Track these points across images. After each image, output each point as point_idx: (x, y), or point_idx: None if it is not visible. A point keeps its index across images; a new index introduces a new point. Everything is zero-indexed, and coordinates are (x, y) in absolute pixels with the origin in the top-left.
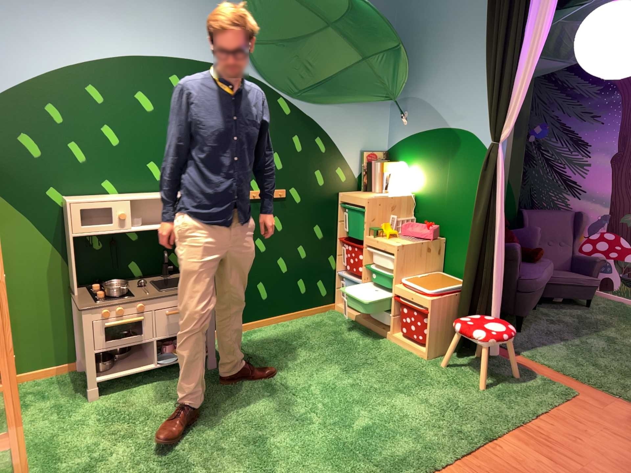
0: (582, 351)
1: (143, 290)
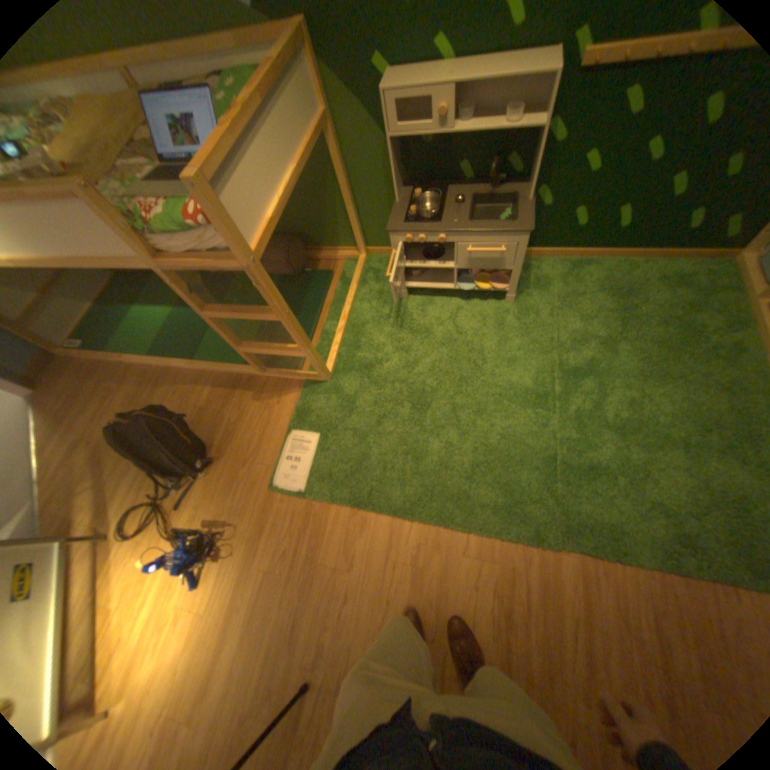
0: None
1: (456, 212)
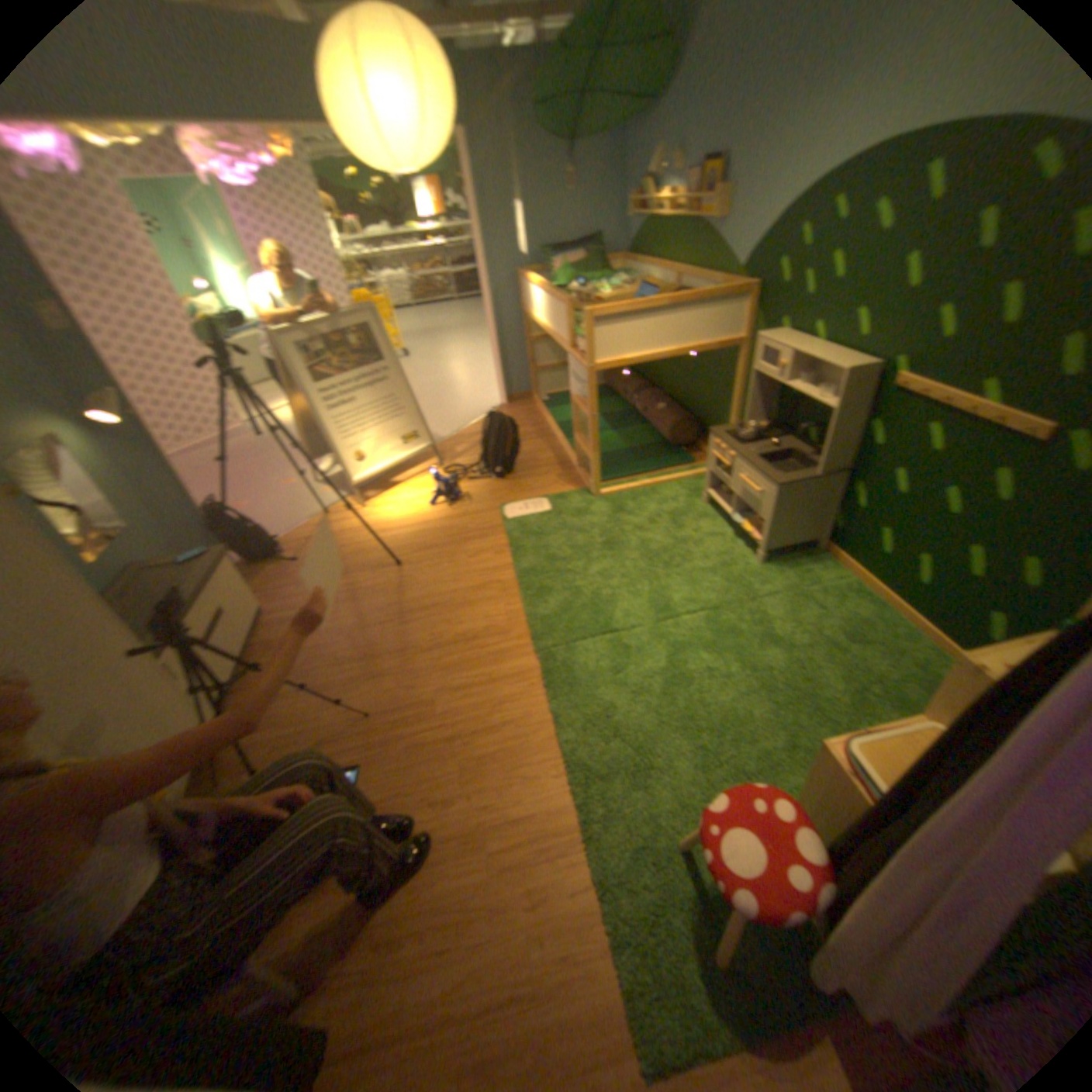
0: None
1: (761, 449)
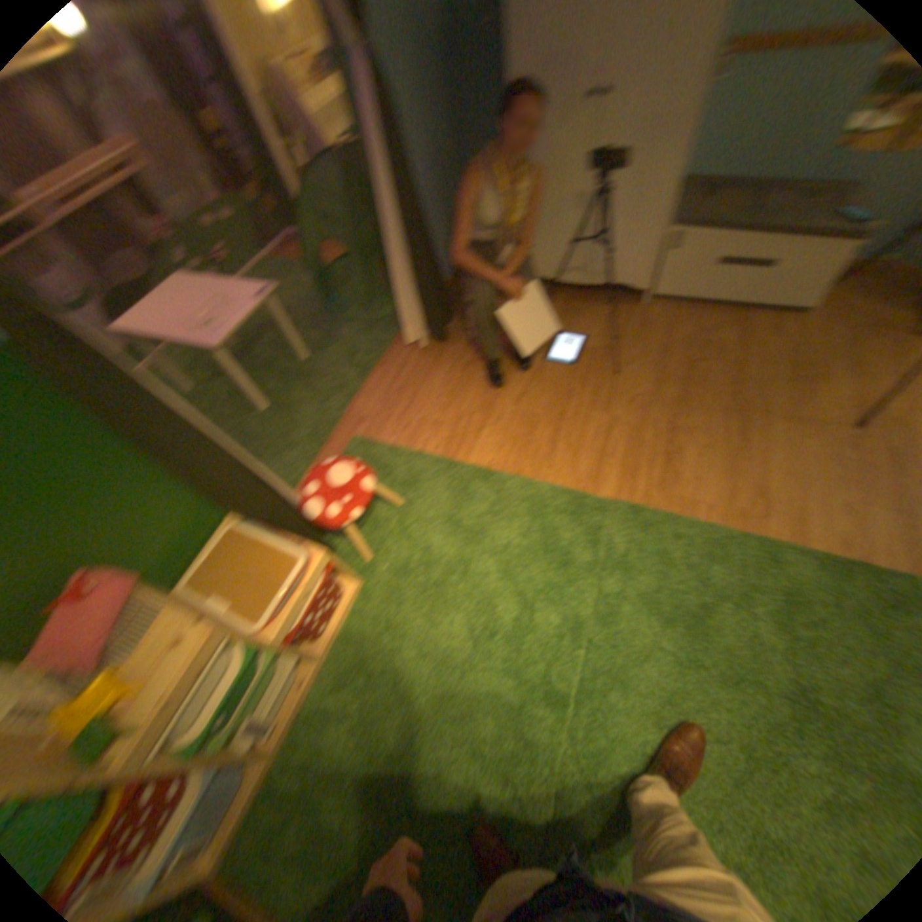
0: (254, 447)
1: None
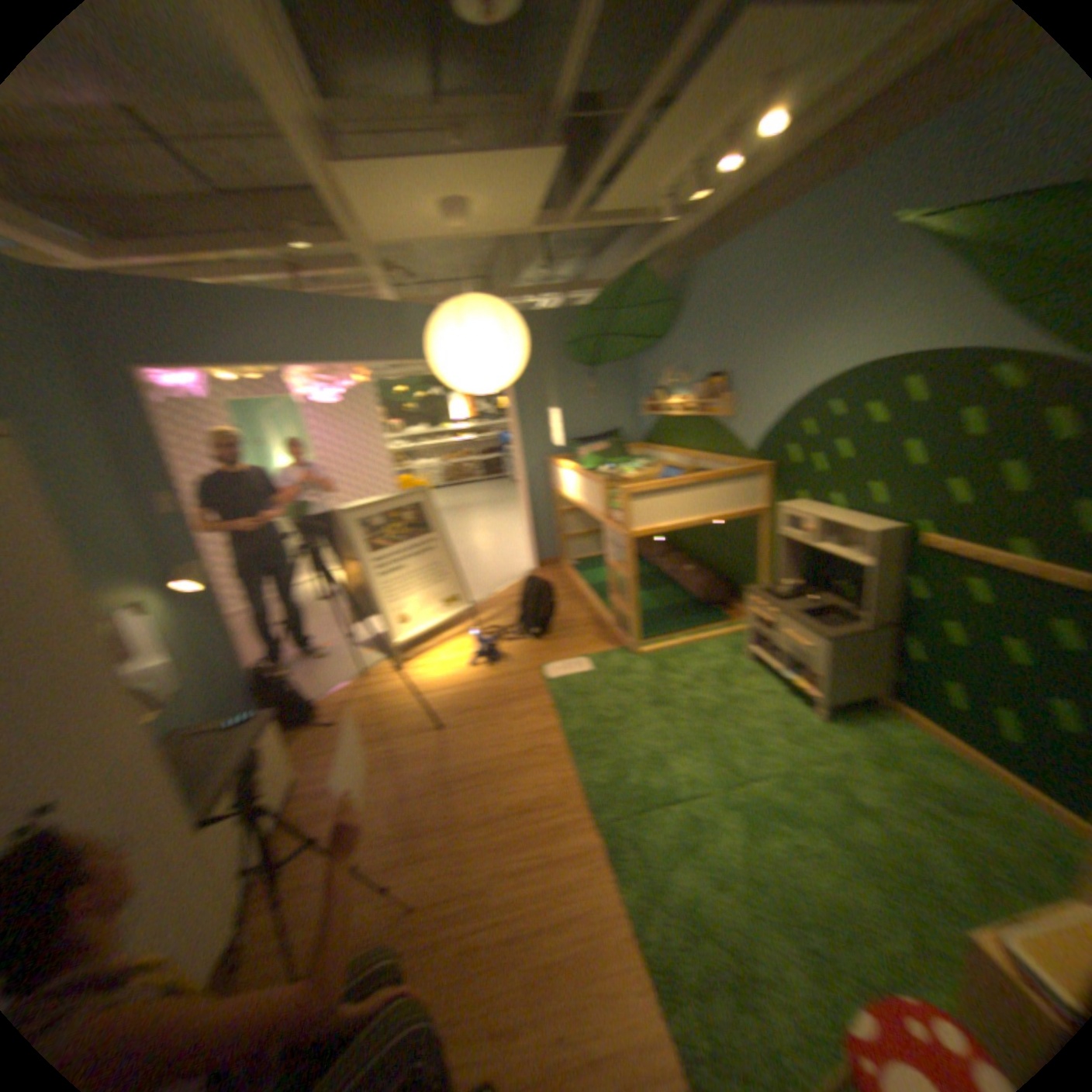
0: None
1: (805, 605)
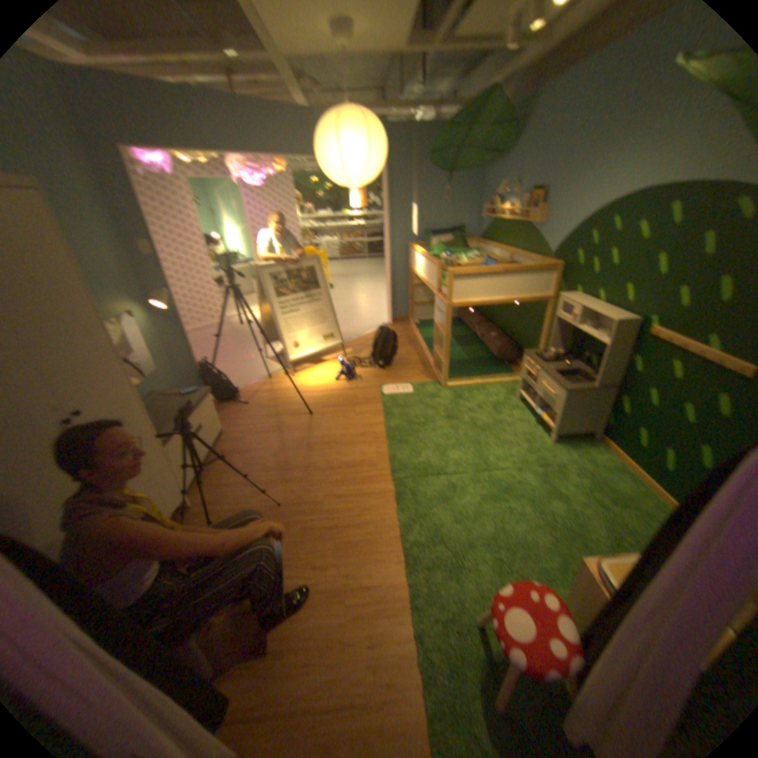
0: None
1: (560, 367)
